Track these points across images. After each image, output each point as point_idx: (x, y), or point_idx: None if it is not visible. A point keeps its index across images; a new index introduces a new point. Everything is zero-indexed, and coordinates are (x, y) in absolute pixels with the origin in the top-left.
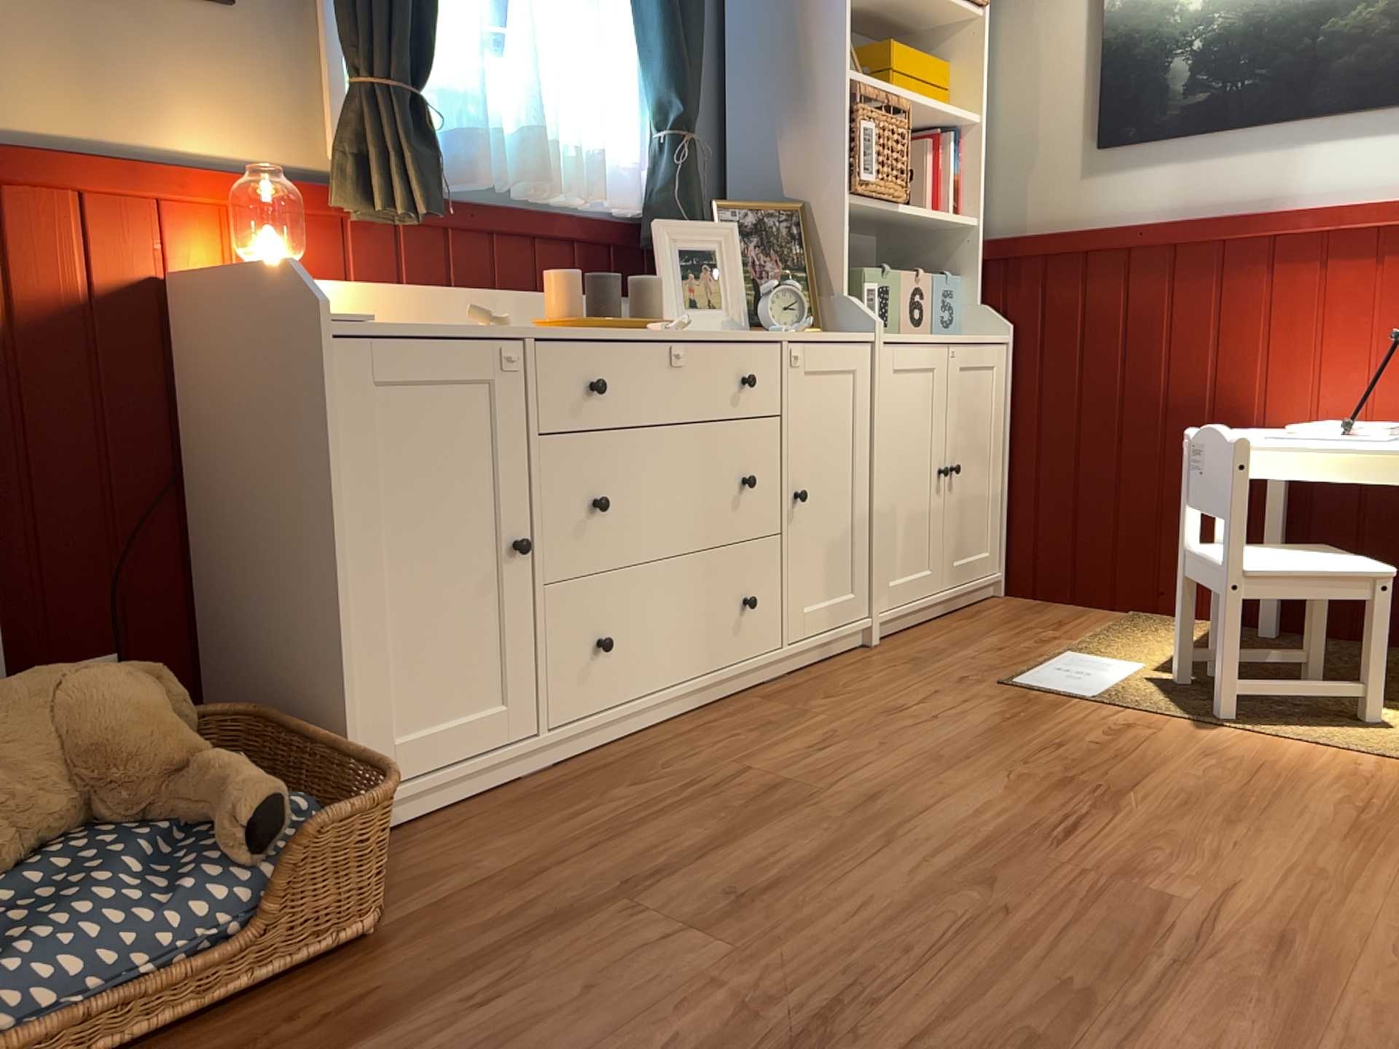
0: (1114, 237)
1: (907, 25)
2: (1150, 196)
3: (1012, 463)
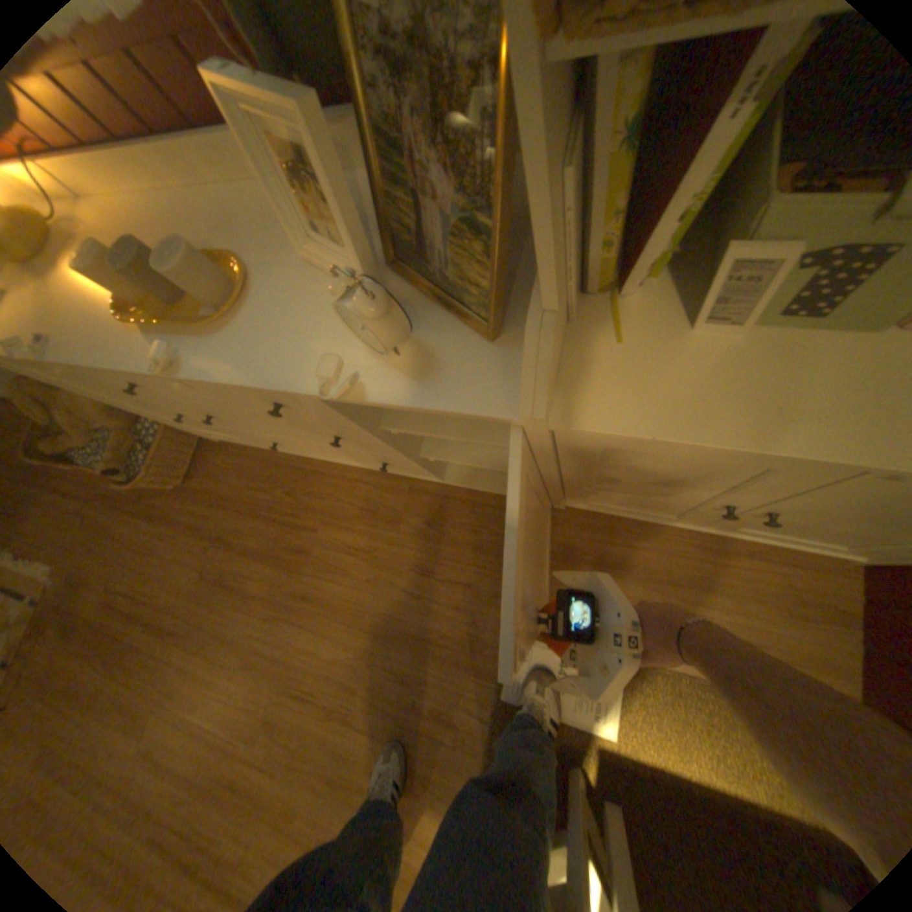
0: None
1: None
2: None
3: None
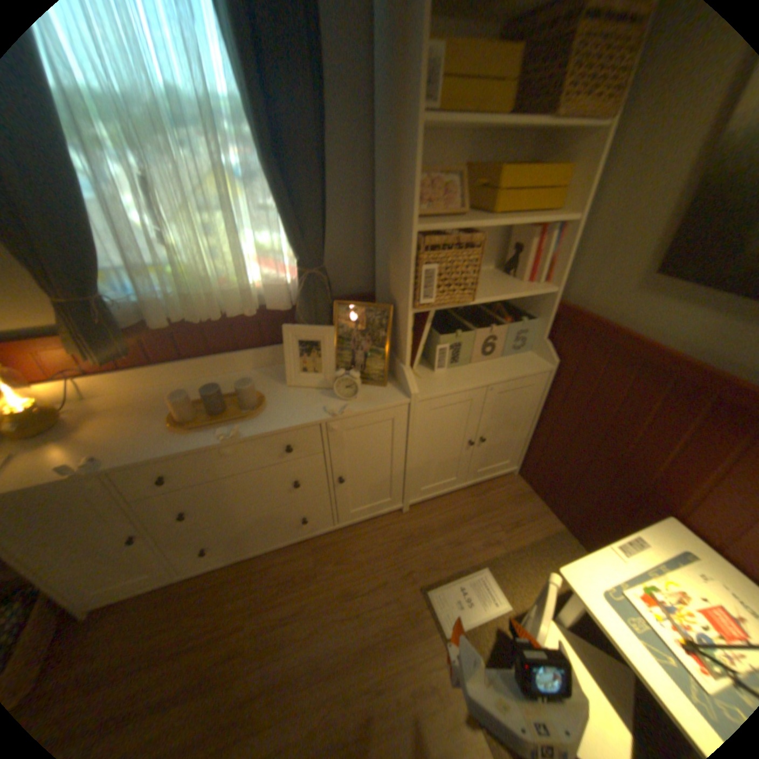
0: (639, 347)
1: (548, 128)
2: (685, 328)
3: (538, 427)
